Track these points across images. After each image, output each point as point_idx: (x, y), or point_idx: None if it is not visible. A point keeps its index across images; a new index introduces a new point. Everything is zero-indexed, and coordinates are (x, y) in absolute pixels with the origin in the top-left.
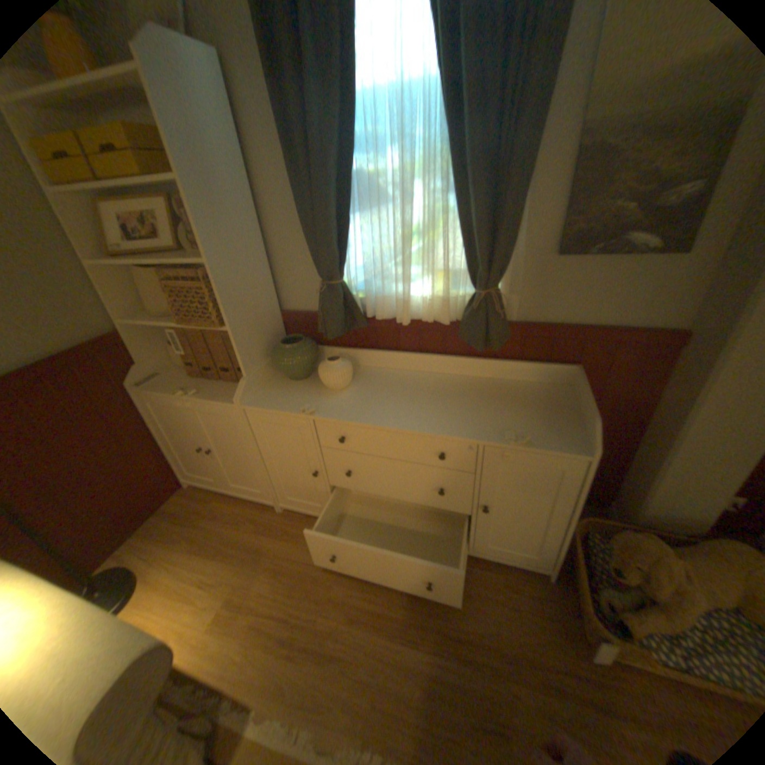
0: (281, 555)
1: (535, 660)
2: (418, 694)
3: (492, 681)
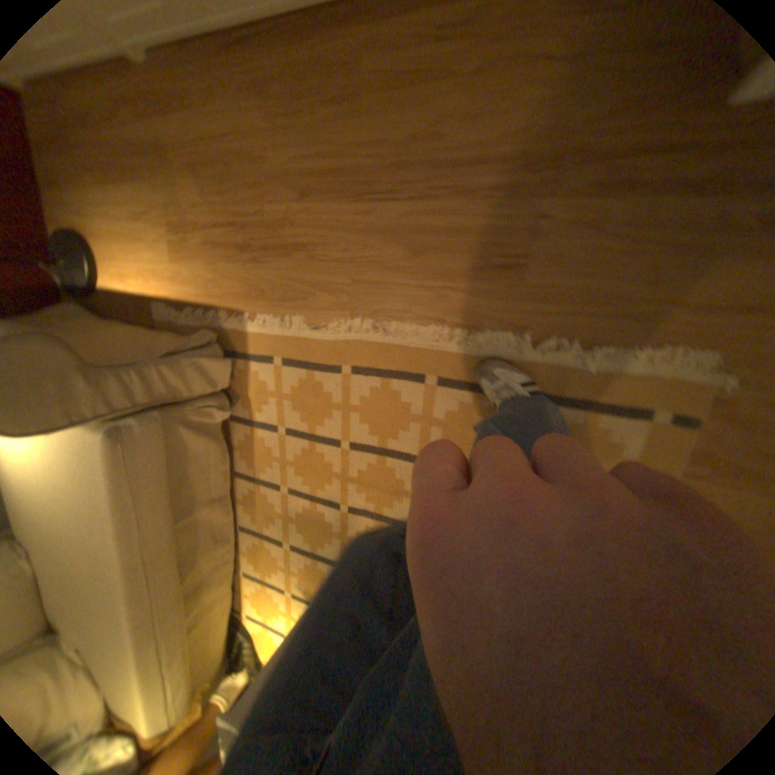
0: (188, 133)
1: (595, 147)
2: (405, 252)
3: (511, 205)
